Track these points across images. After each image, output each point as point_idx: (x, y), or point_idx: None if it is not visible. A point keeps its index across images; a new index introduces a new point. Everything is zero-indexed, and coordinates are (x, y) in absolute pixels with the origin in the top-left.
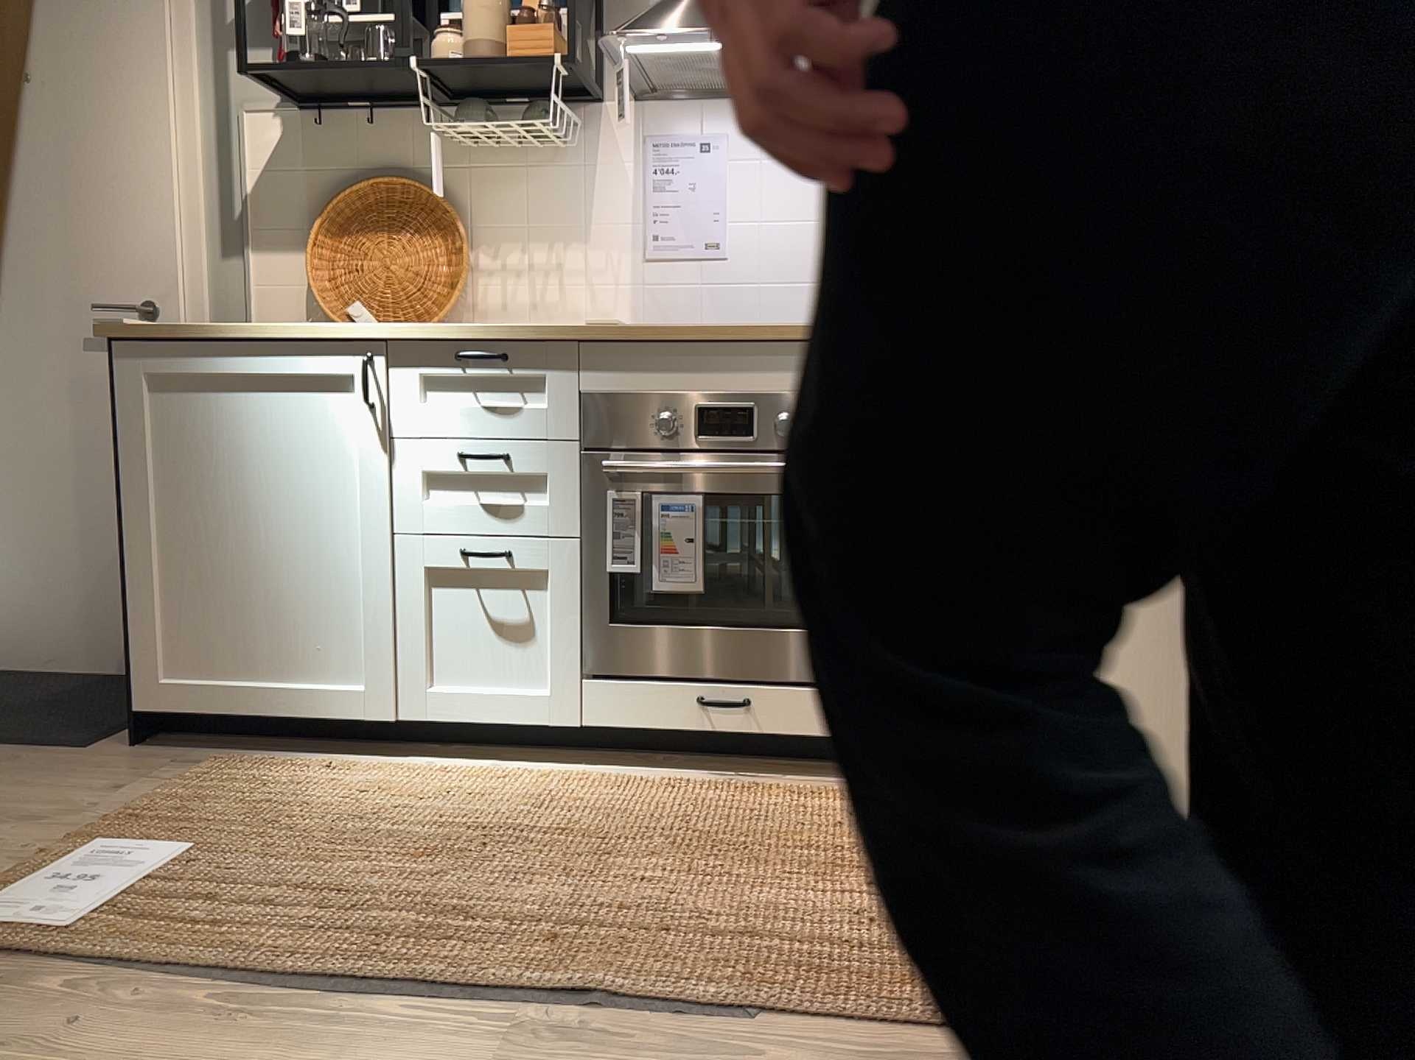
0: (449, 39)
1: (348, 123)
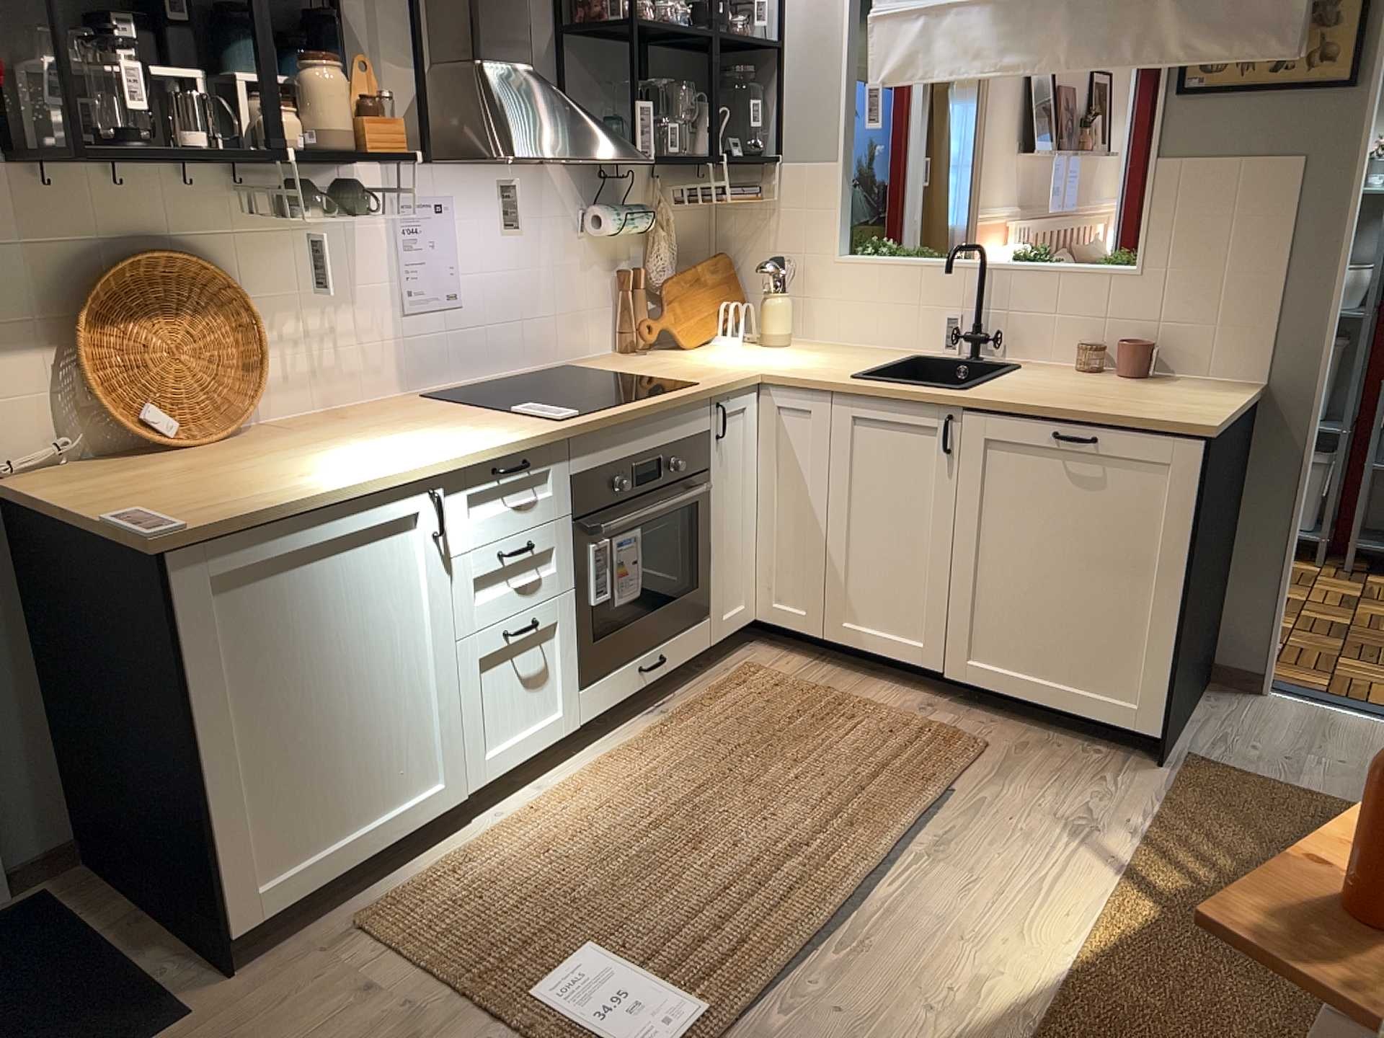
0: (293, 119)
1: (77, 181)
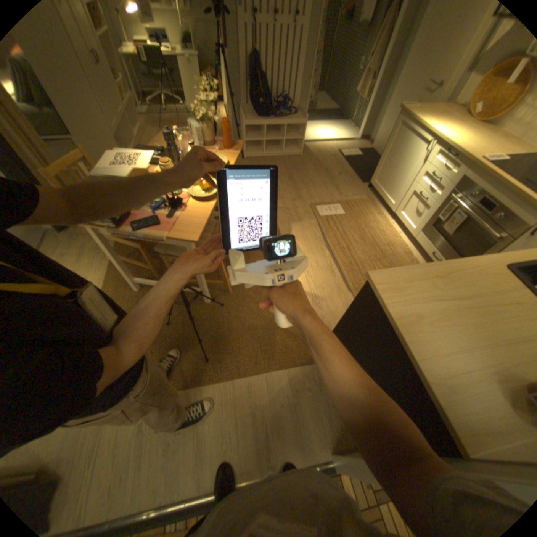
0: None
1: None
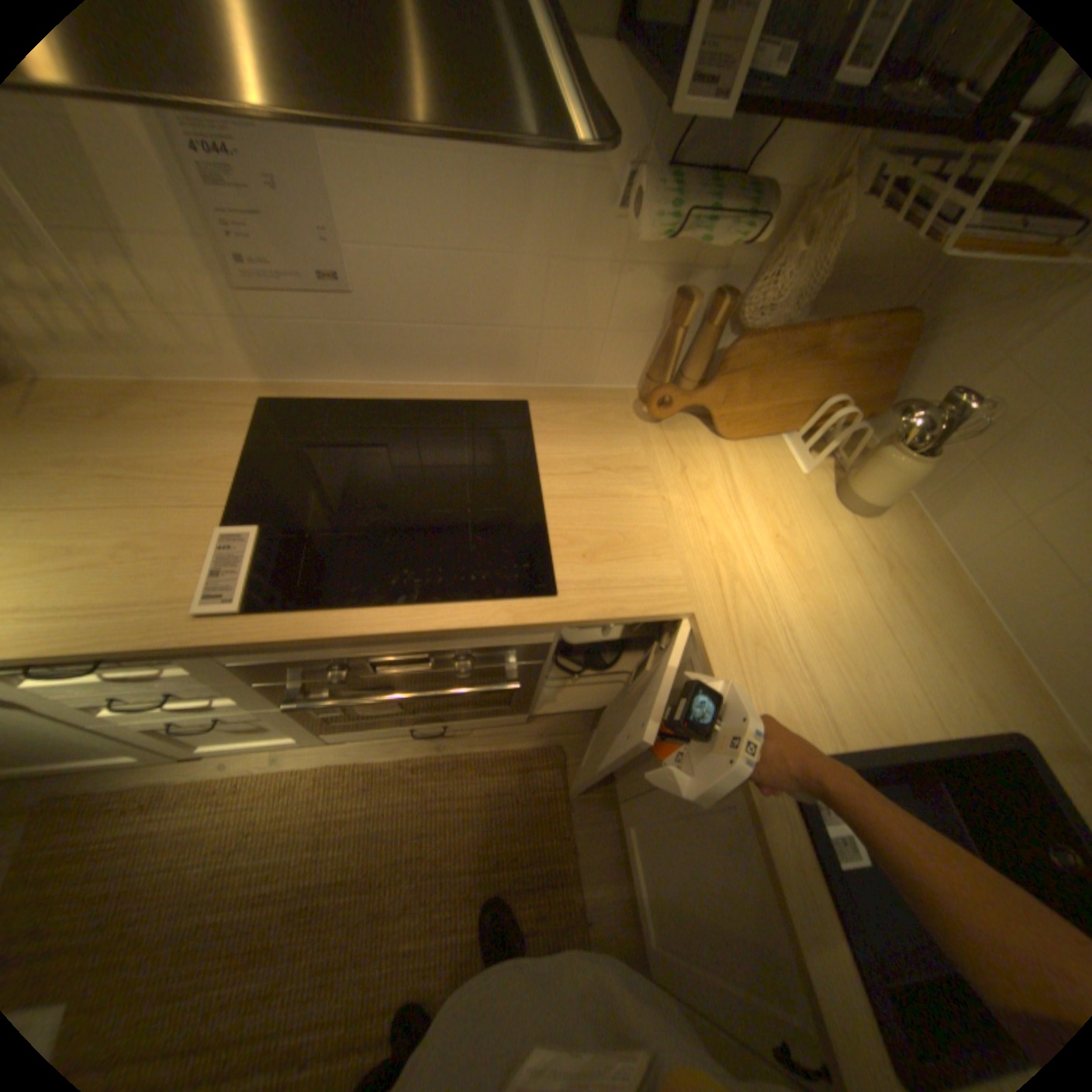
0: None
1: None
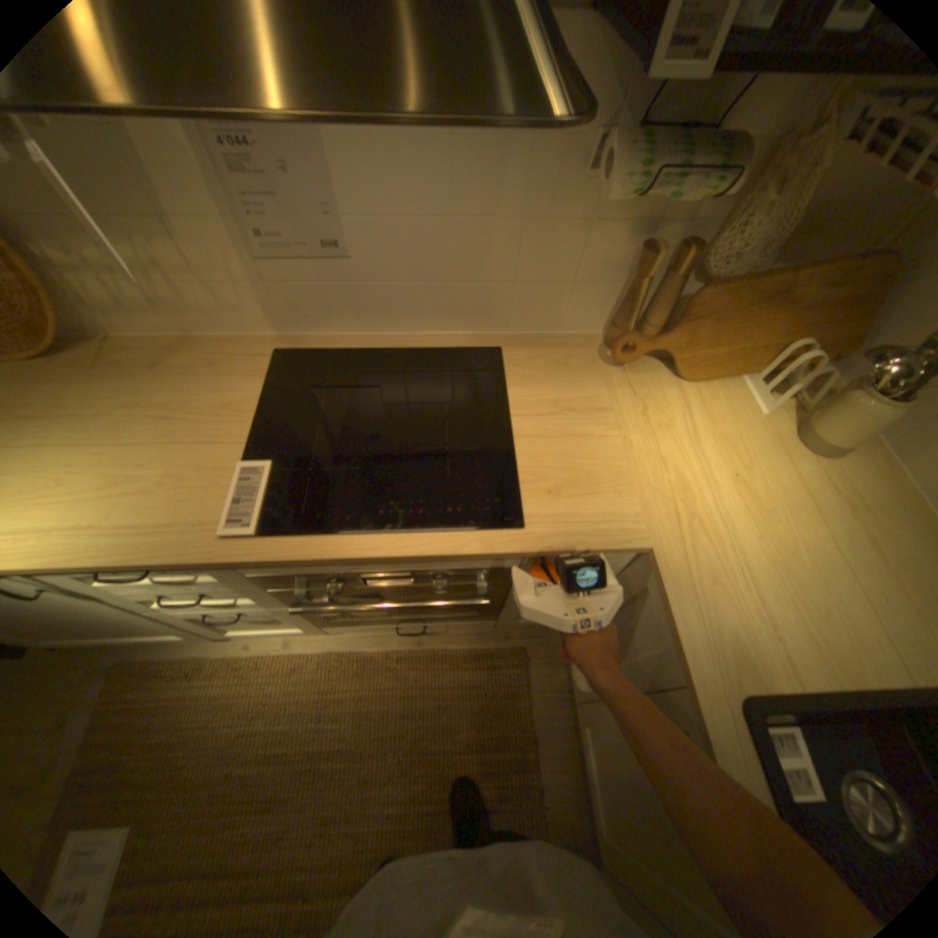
0: None
1: None
